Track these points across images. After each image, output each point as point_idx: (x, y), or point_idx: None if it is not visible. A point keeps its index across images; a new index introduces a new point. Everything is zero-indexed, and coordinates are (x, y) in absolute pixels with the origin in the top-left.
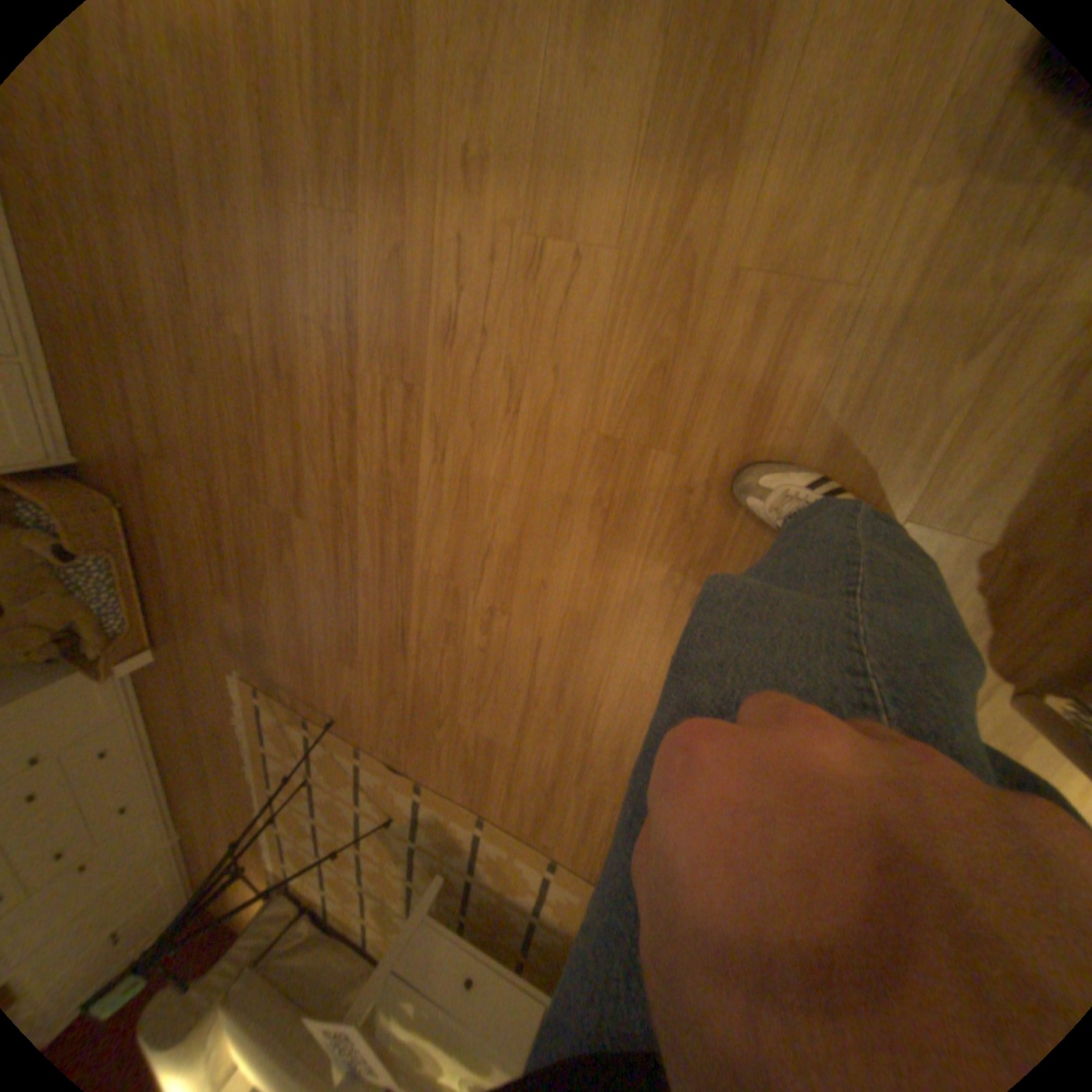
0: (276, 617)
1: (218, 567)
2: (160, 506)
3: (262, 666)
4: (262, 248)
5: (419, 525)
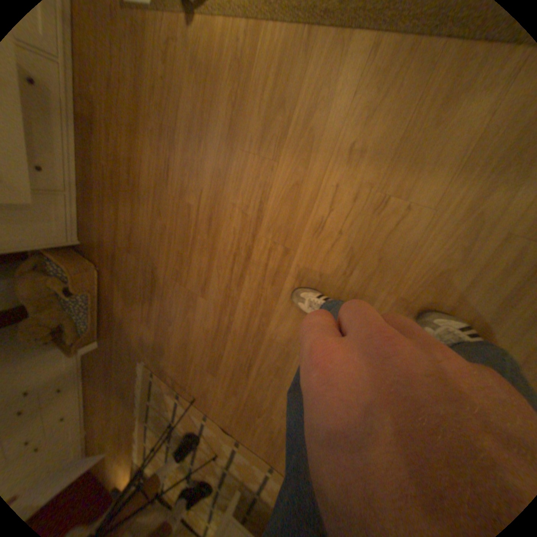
0: (176, 342)
1: (149, 311)
2: (123, 275)
3: (161, 364)
4: (218, 168)
5: (275, 317)
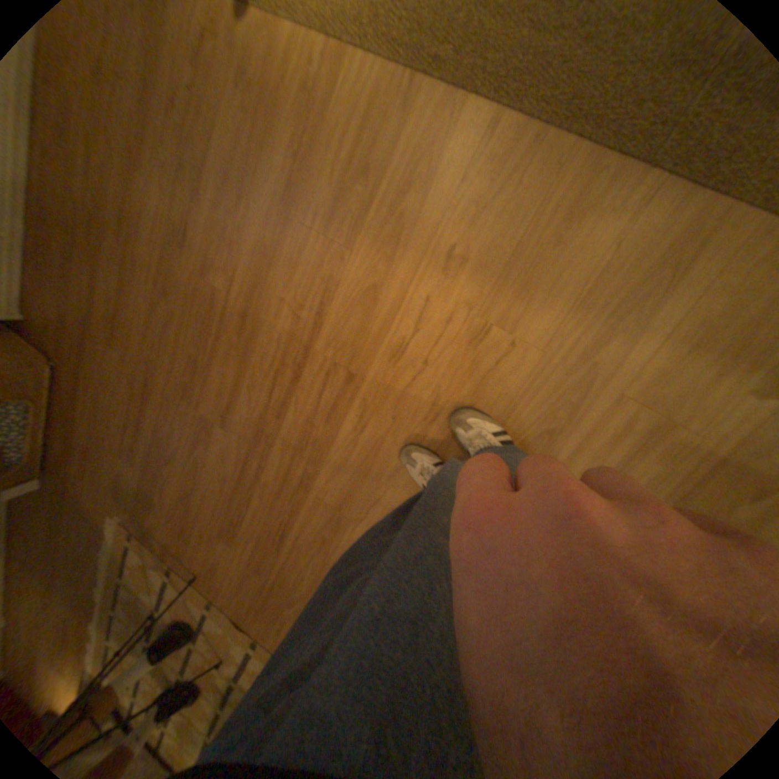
0: (172, 491)
1: (132, 440)
2: (94, 379)
3: (145, 521)
4: (263, 242)
5: (325, 467)
